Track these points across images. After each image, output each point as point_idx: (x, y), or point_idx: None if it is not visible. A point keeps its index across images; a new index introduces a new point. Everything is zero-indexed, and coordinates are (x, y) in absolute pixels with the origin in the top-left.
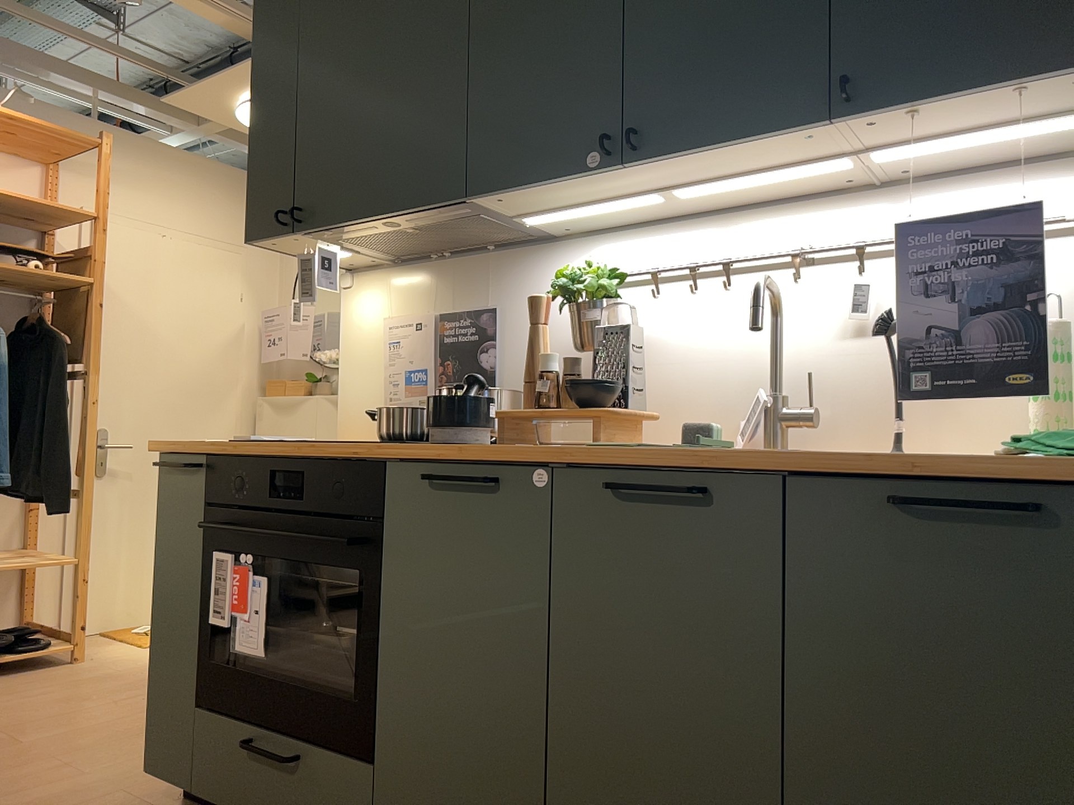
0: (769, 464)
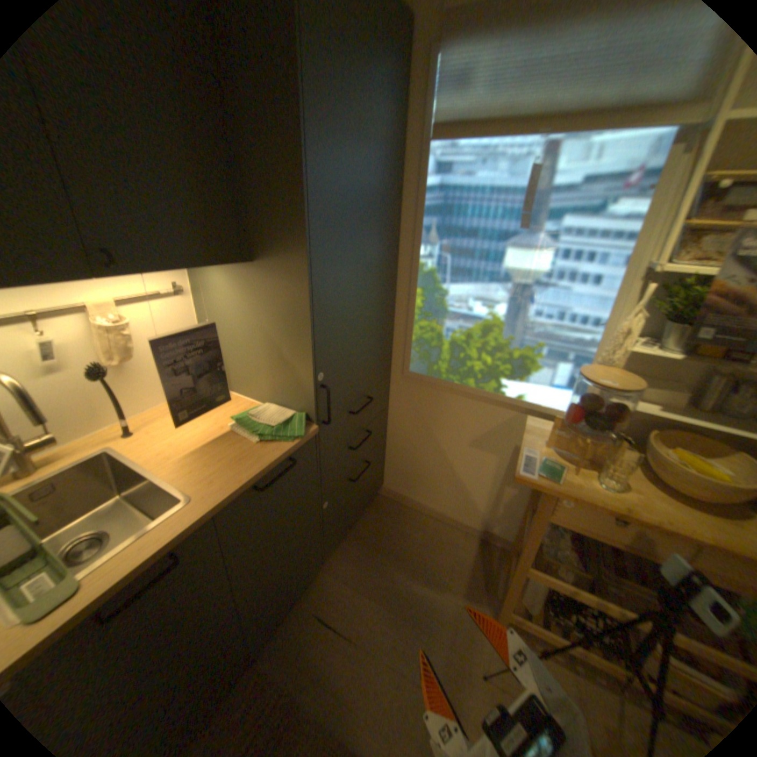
0: (207, 518)
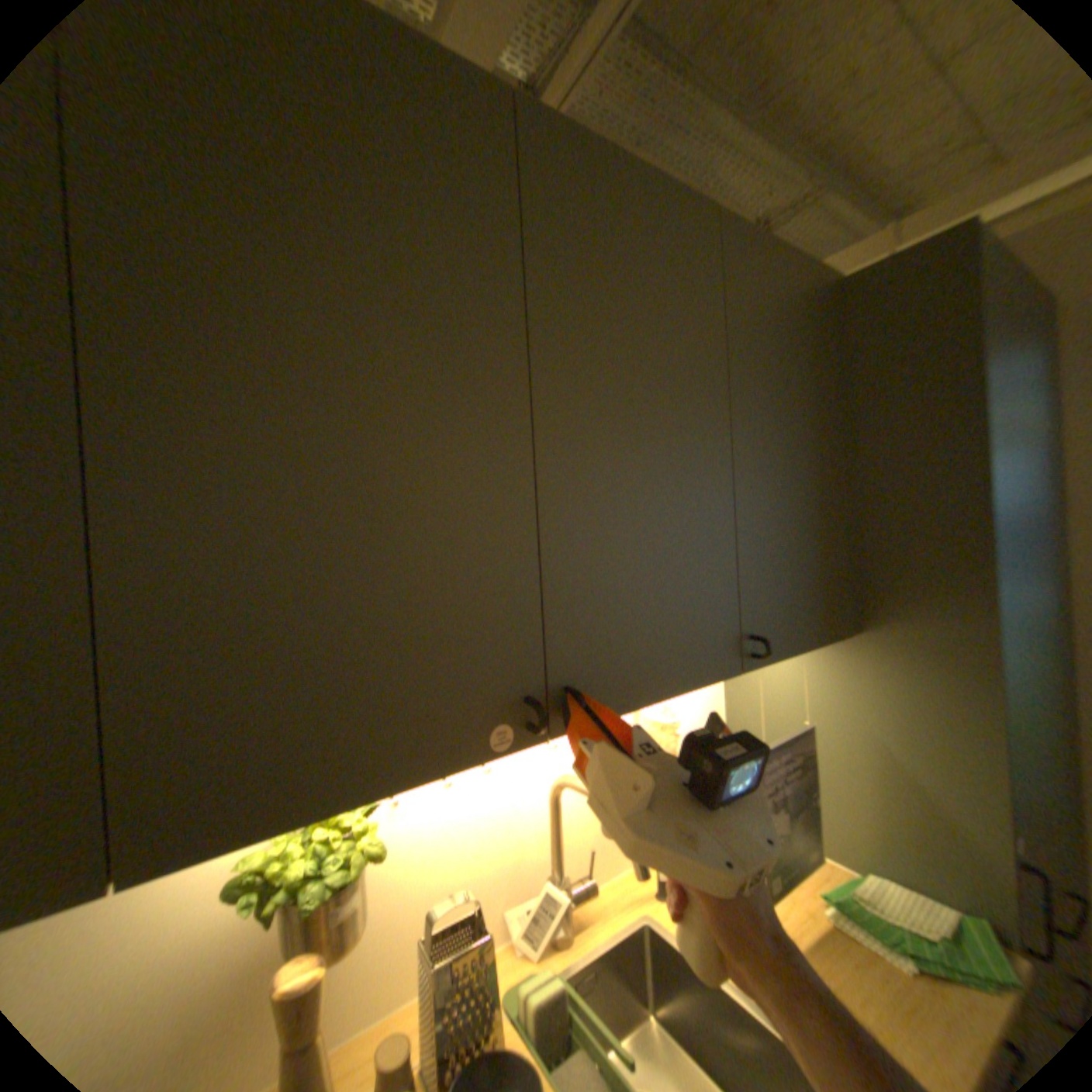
0: None
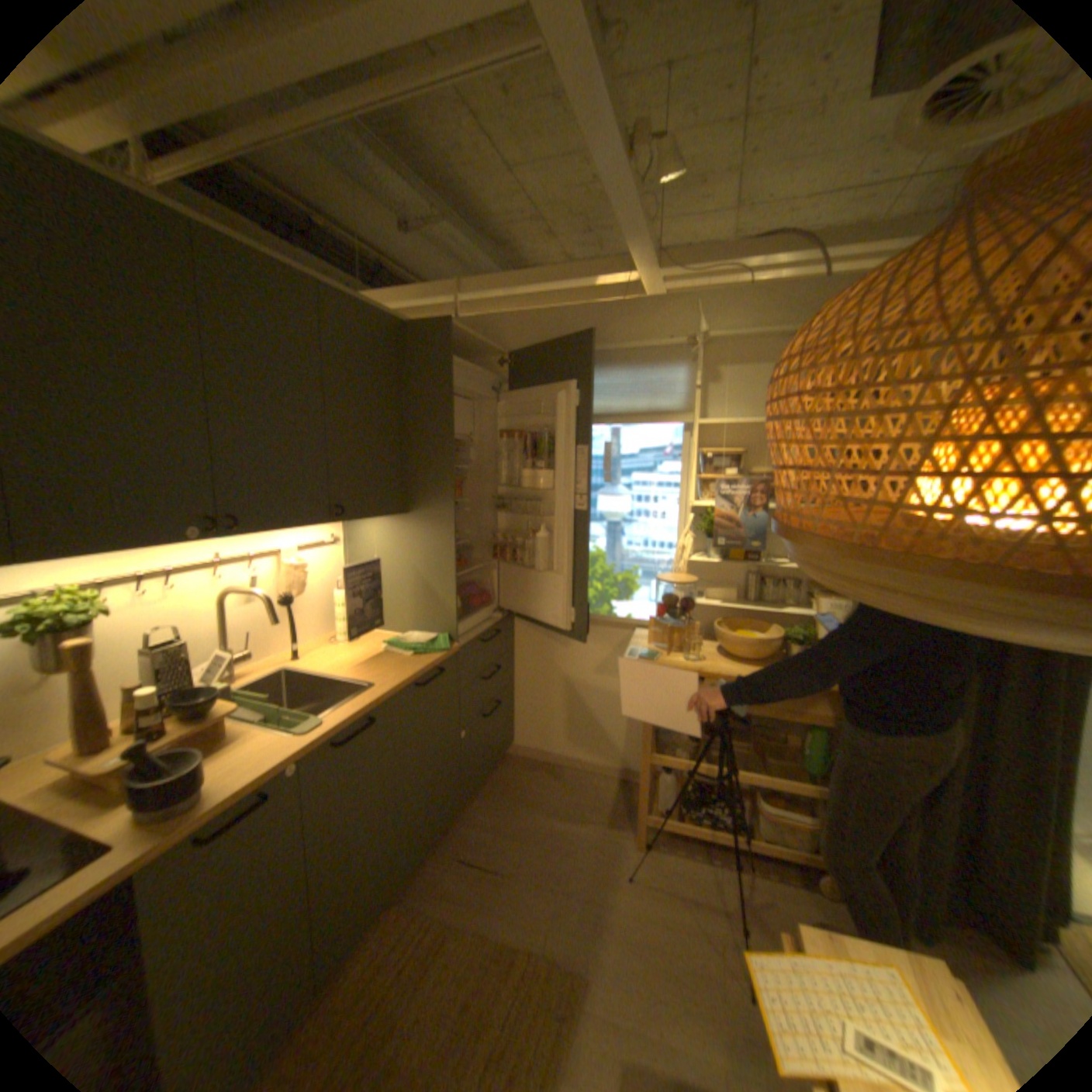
0: (390, 695)
